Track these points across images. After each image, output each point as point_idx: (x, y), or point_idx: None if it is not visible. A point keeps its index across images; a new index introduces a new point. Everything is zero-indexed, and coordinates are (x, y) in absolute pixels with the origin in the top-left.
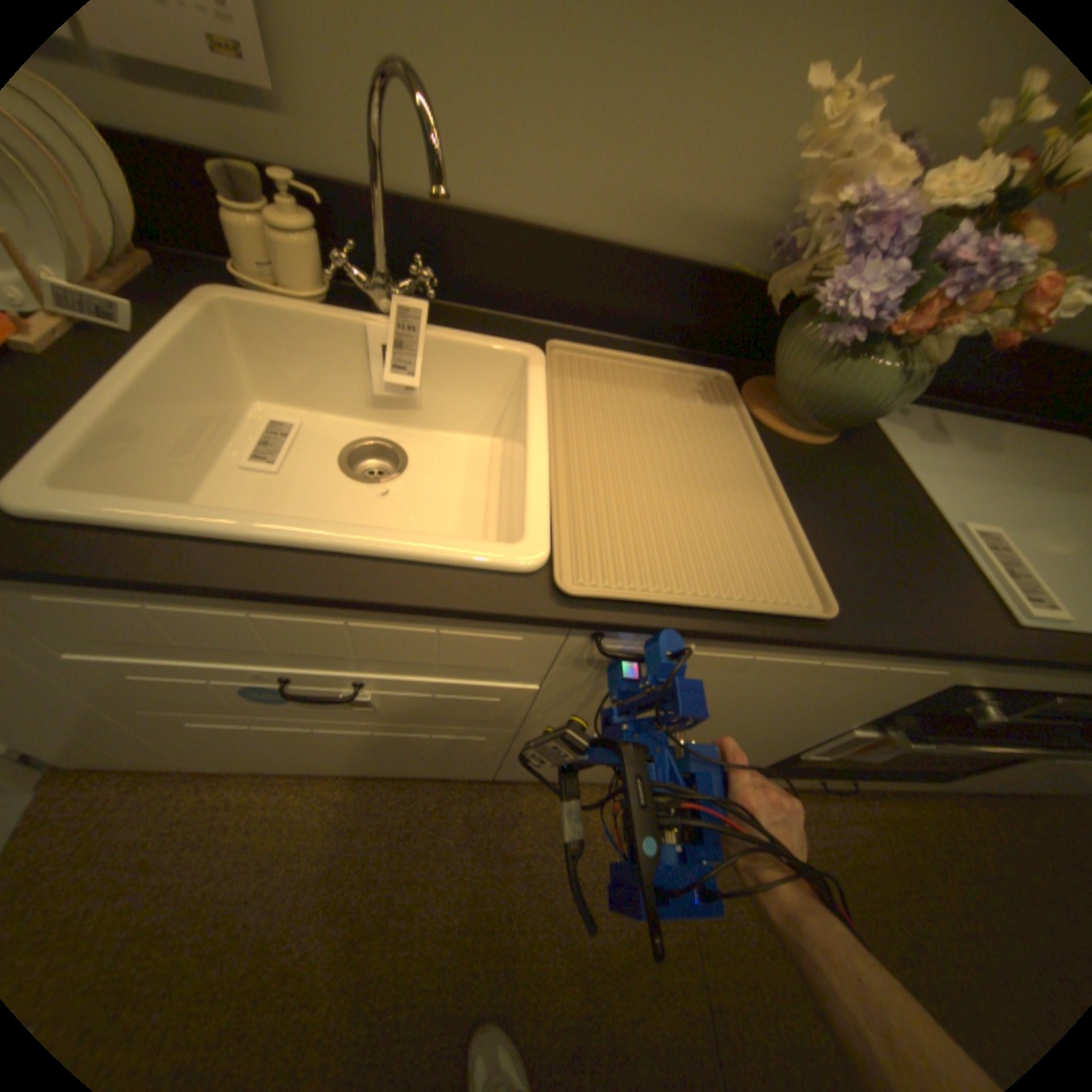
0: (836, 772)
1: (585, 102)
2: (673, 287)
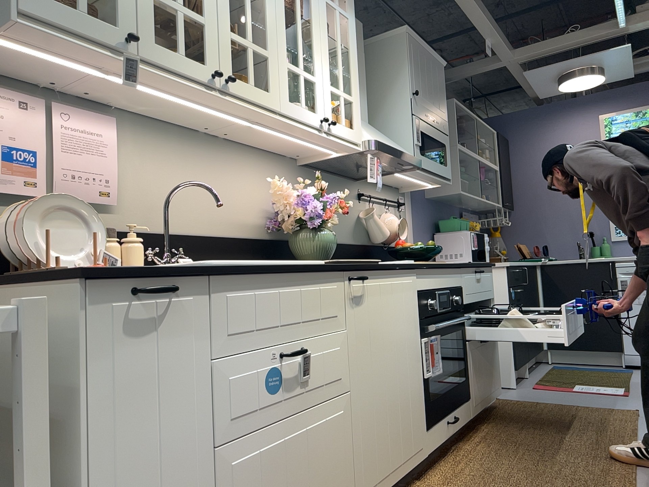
0: (440, 396)
1: (206, 199)
2: (247, 248)
